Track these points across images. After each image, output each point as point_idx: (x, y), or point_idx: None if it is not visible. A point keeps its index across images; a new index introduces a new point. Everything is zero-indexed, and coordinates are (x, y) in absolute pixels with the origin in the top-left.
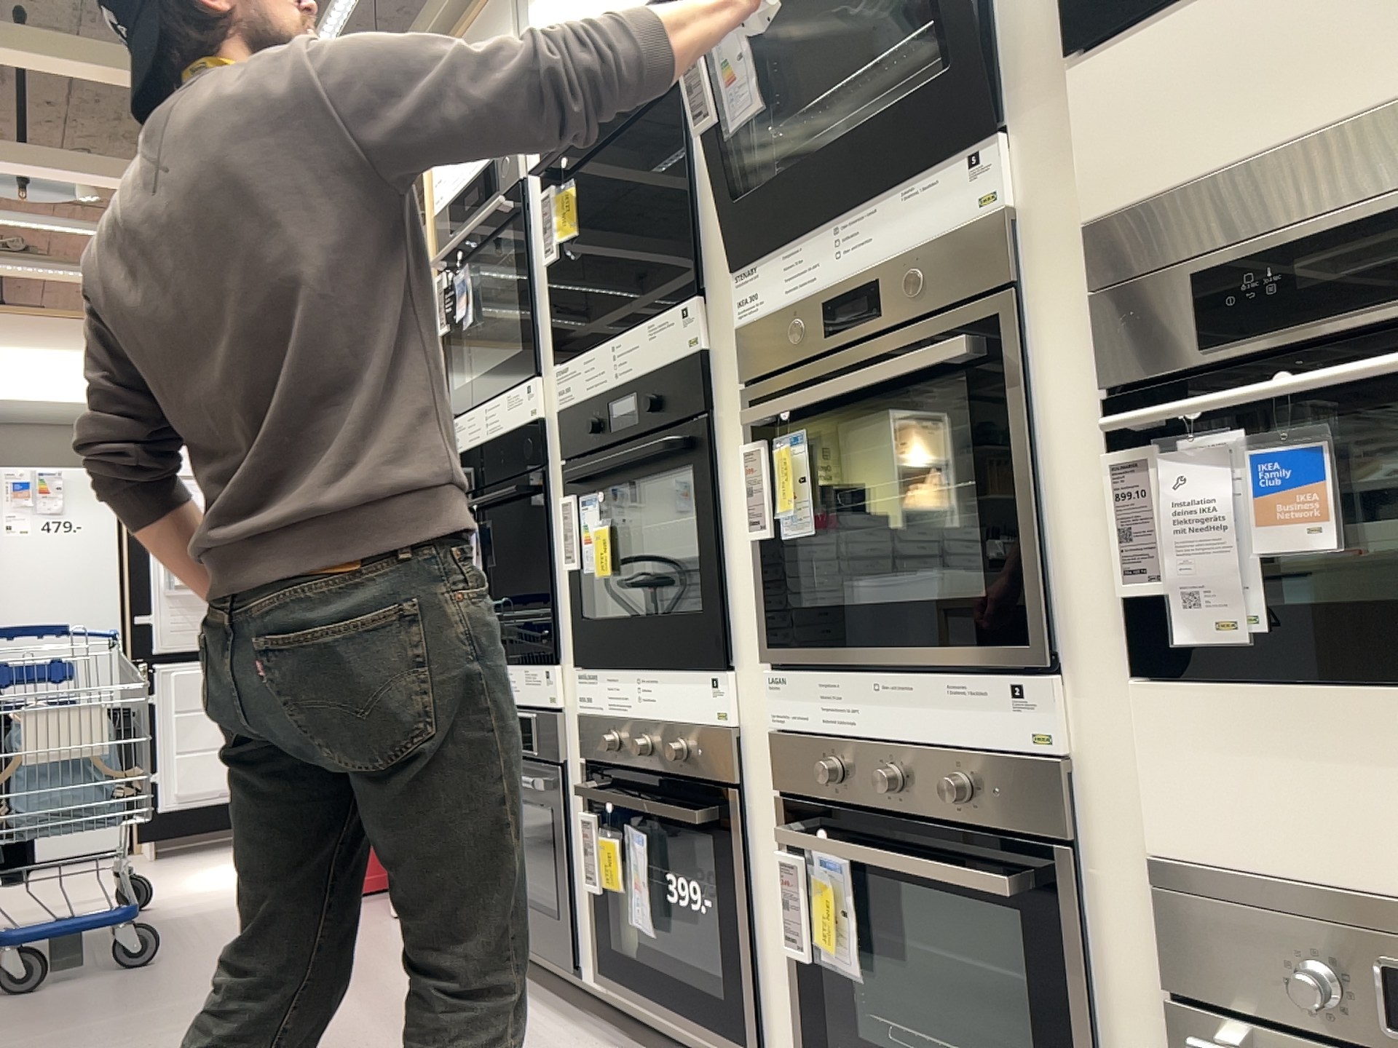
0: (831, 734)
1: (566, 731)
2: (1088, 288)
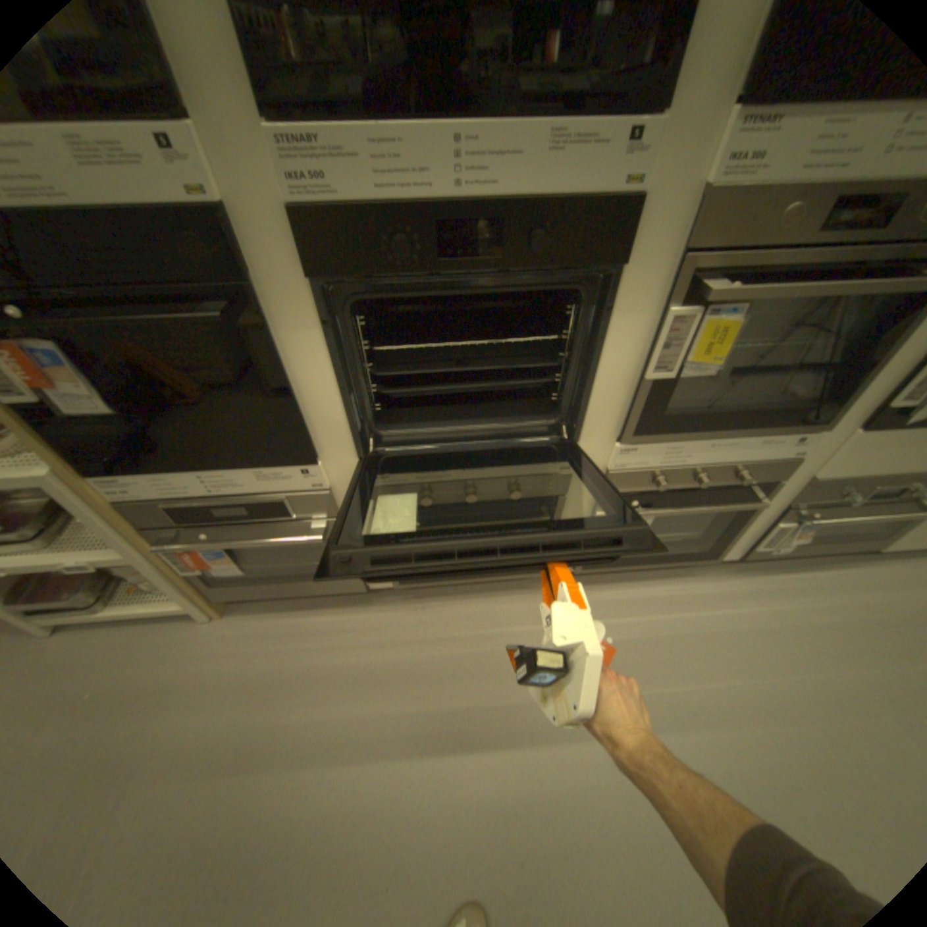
0: (661, 466)
1: (337, 497)
2: None
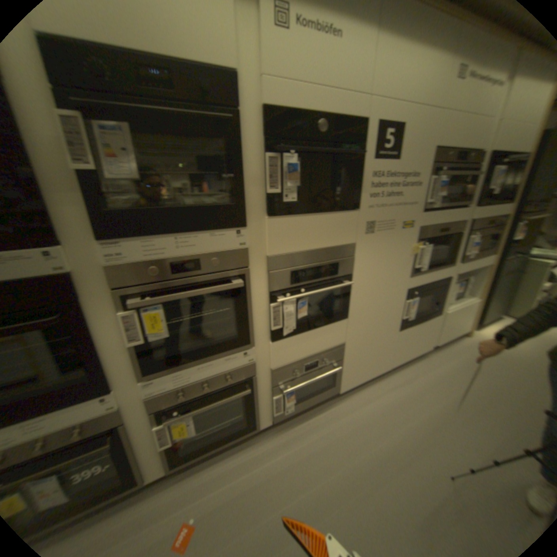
0: (174, 389)
1: None
2: (267, 271)
